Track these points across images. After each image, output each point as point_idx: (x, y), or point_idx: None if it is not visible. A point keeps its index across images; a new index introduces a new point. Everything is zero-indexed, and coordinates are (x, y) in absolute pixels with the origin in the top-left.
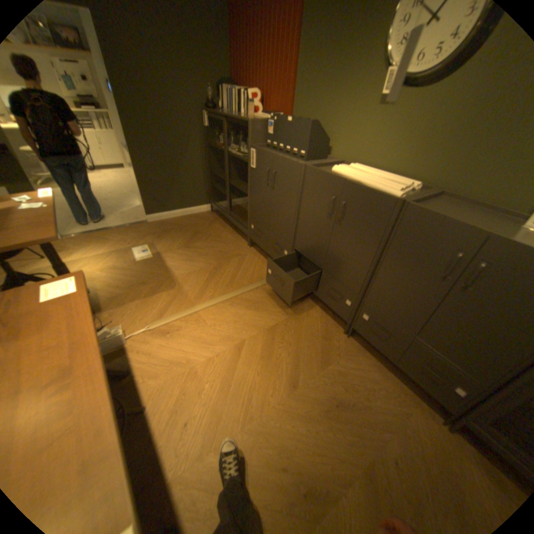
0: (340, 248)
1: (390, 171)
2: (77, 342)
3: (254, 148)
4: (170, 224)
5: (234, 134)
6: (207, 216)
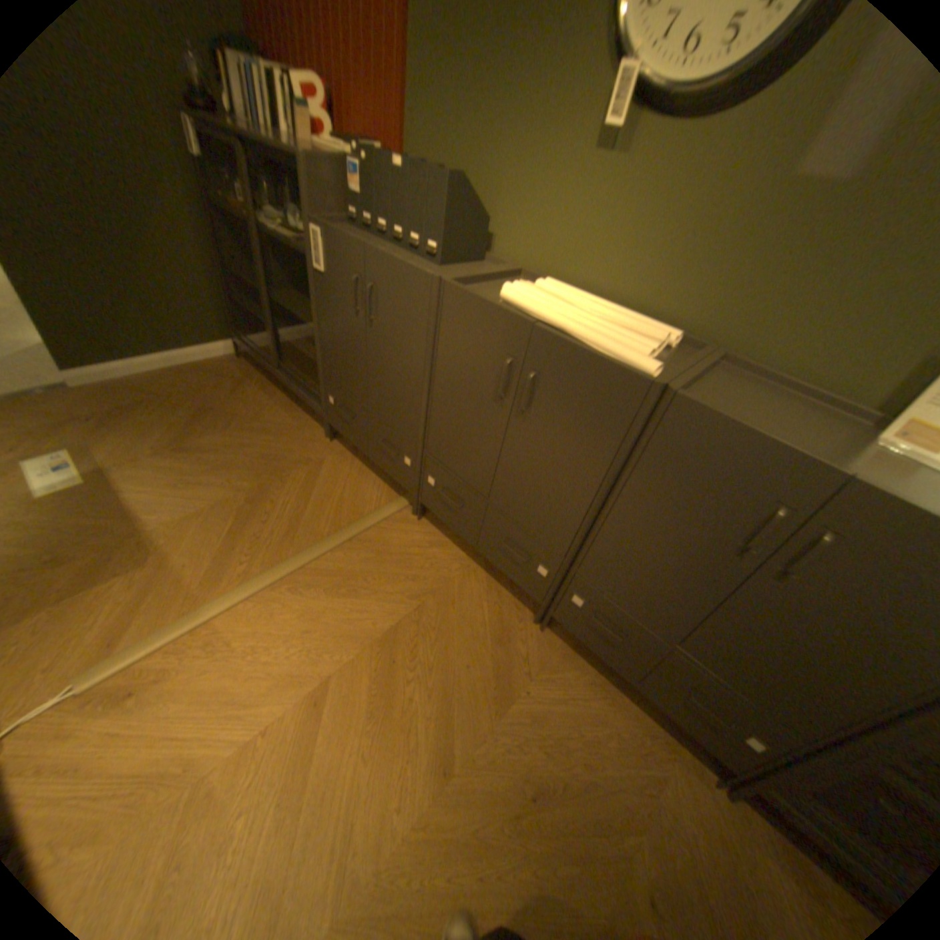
0: (525, 467)
1: (617, 300)
2: None
3: (318, 225)
4: (132, 393)
5: (271, 182)
6: (227, 370)
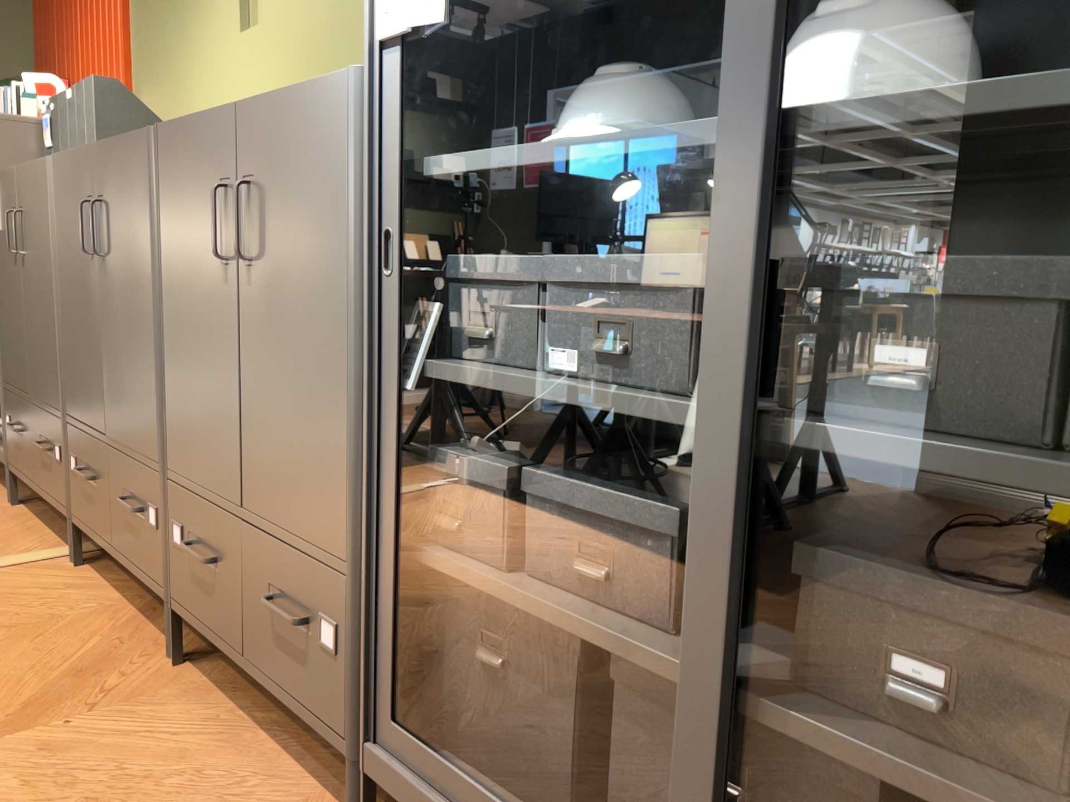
0: (116, 341)
1: None
2: None
3: None
4: None
5: None
6: None
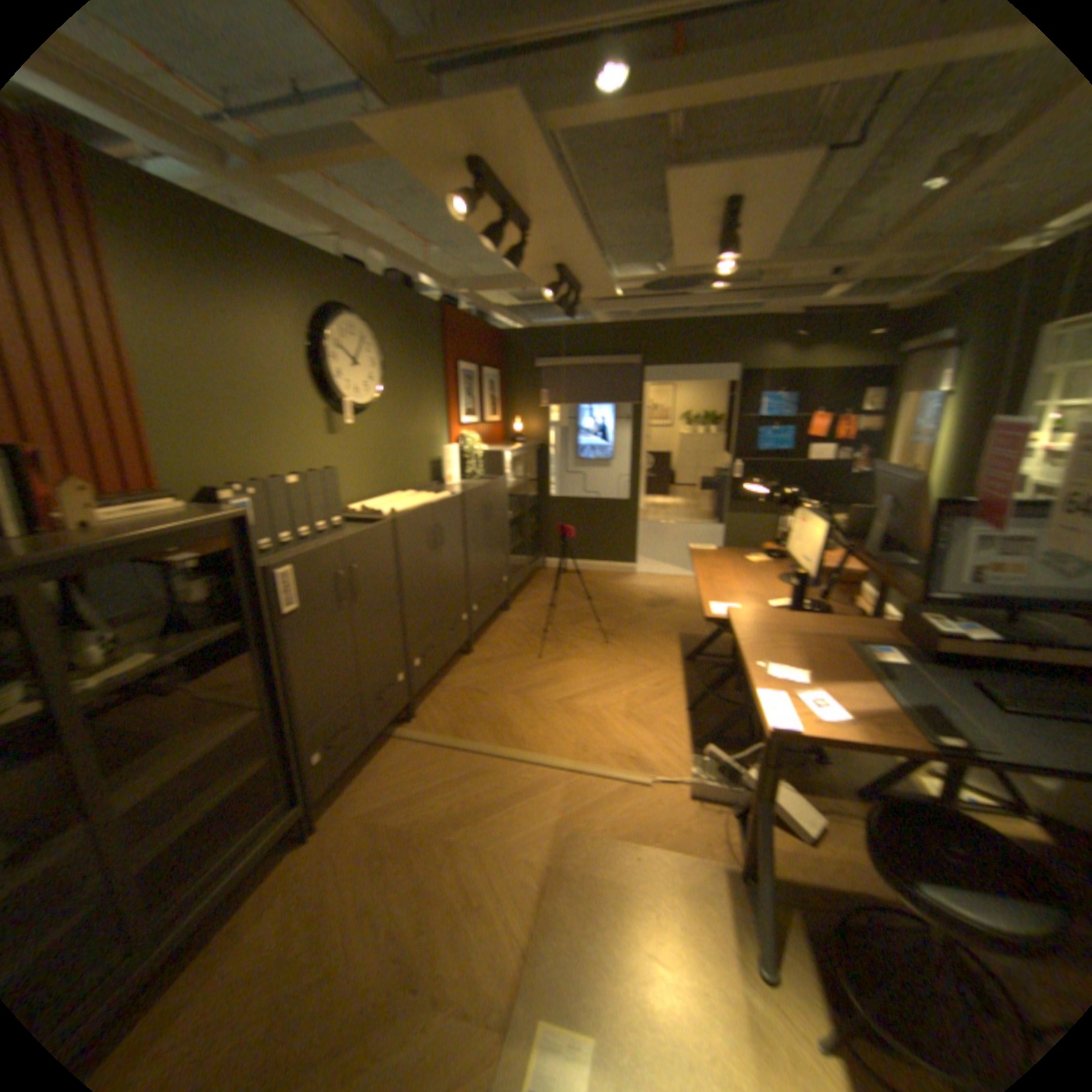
0: (445, 574)
1: (363, 499)
2: (708, 581)
3: (282, 564)
4: None
5: None
6: None
